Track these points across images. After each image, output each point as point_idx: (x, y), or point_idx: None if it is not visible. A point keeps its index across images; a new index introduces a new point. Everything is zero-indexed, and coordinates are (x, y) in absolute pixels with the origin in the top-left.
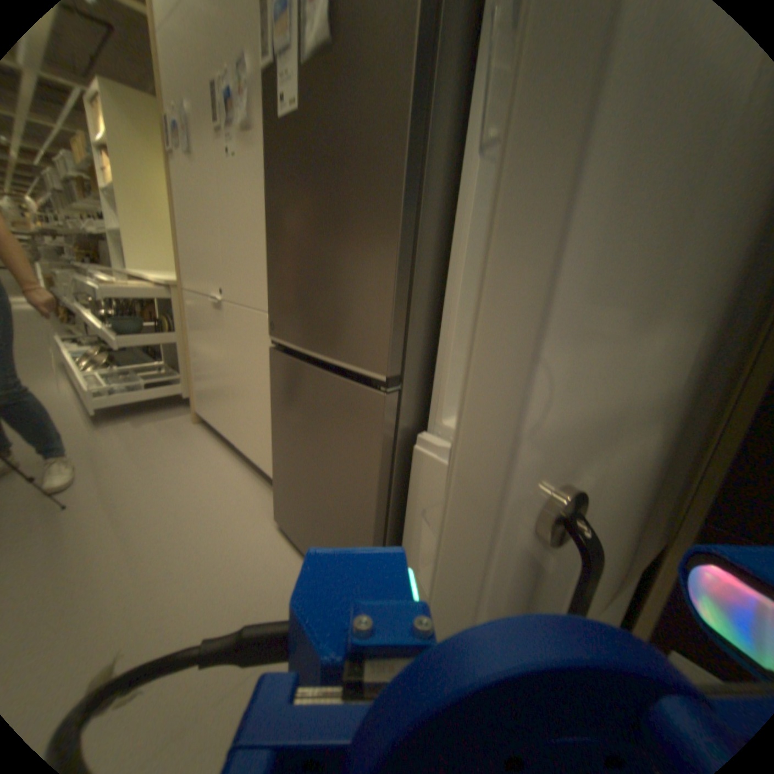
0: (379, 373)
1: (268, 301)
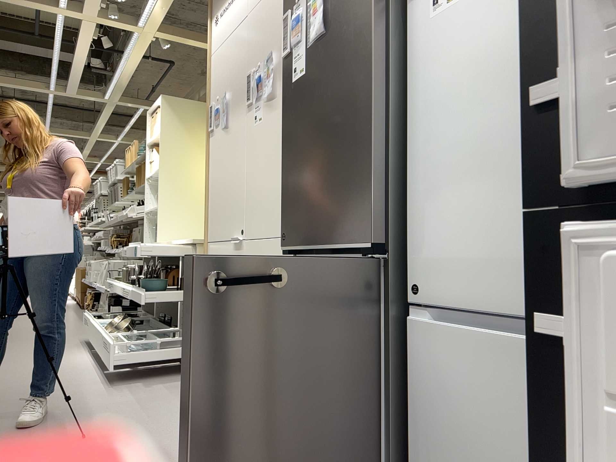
0: (368, 245)
1: (281, 219)
